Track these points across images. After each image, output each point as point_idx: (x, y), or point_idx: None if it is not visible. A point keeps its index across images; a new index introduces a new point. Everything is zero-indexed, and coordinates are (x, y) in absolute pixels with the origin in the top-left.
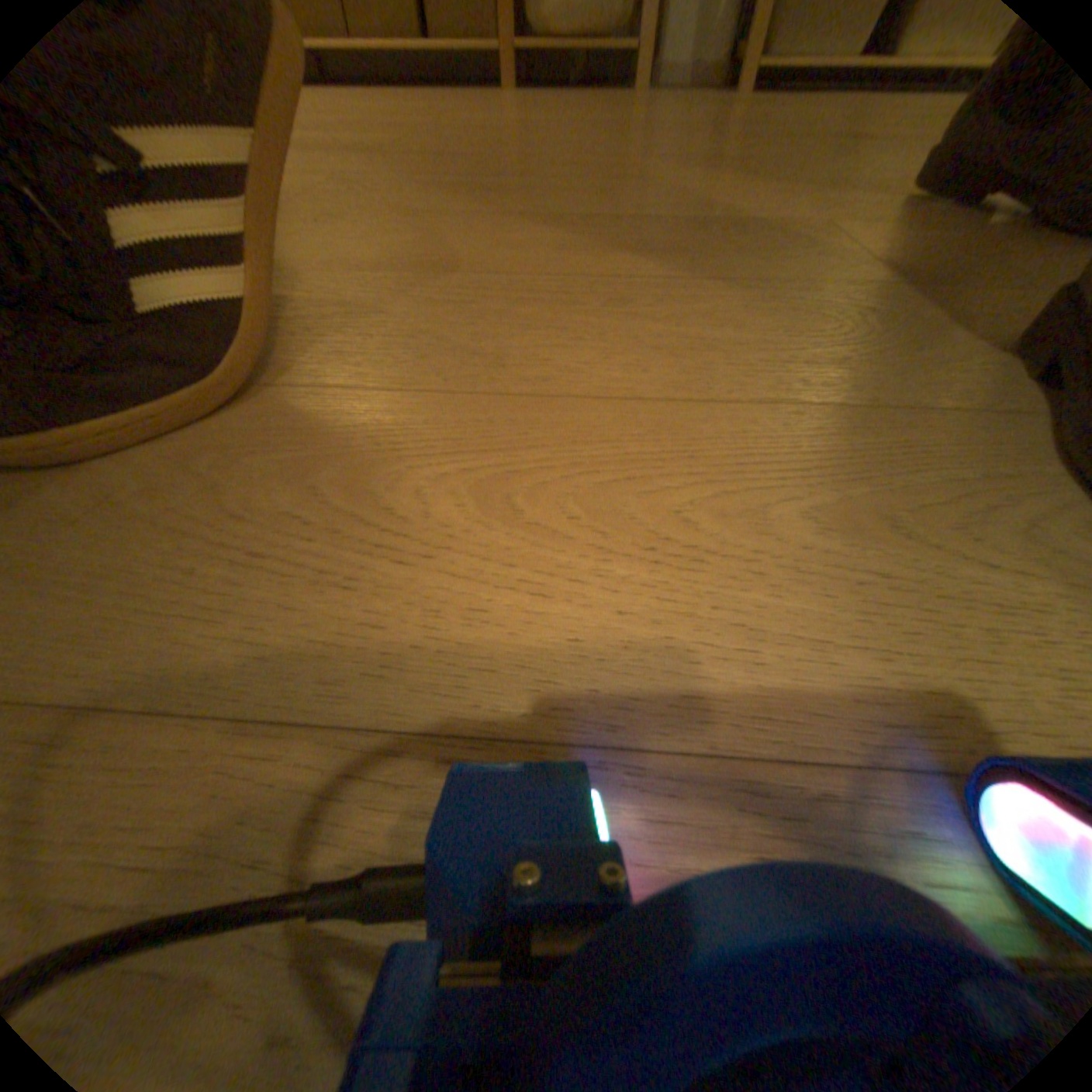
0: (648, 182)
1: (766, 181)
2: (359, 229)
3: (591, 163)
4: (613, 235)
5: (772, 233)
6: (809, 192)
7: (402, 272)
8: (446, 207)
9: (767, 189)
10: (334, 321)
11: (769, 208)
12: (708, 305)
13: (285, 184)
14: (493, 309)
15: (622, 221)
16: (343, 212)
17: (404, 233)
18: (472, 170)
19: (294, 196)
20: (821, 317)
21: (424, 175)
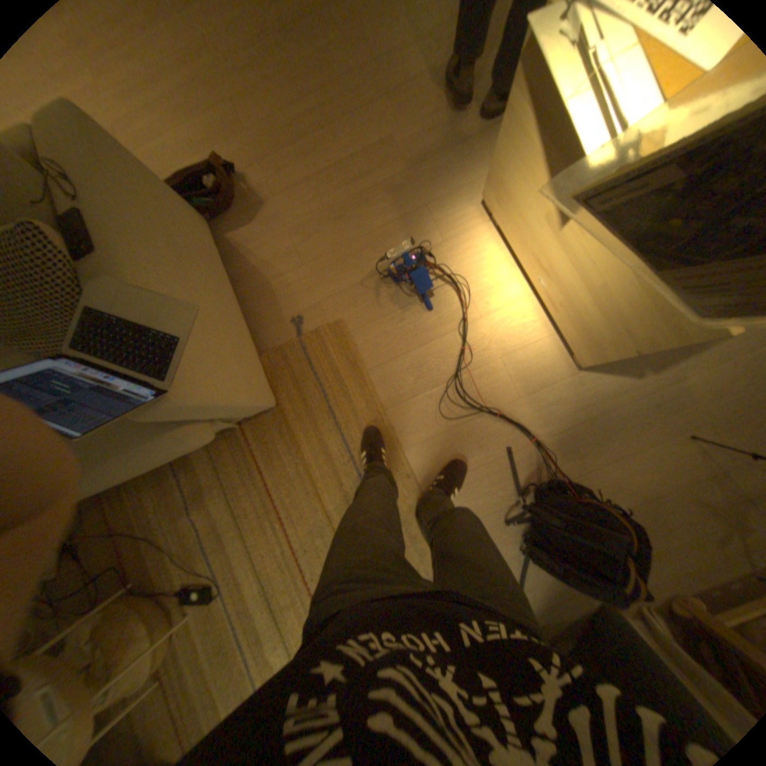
0: (339, 122)
1: (368, 103)
2: (300, 196)
3: (315, 109)
4: (350, 171)
5: (380, 152)
6: (381, 109)
7: (325, 210)
8: (307, 173)
9: (370, 112)
10: (330, 231)
11: (375, 132)
12: (378, 195)
13: (255, 179)
14: (348, 215)
15: (348, 161)
16: (288, 189)
17: (311, 193)
18: (289, 138)
19: (266, 185)
20: (395, 190)
21: (280, 150)
